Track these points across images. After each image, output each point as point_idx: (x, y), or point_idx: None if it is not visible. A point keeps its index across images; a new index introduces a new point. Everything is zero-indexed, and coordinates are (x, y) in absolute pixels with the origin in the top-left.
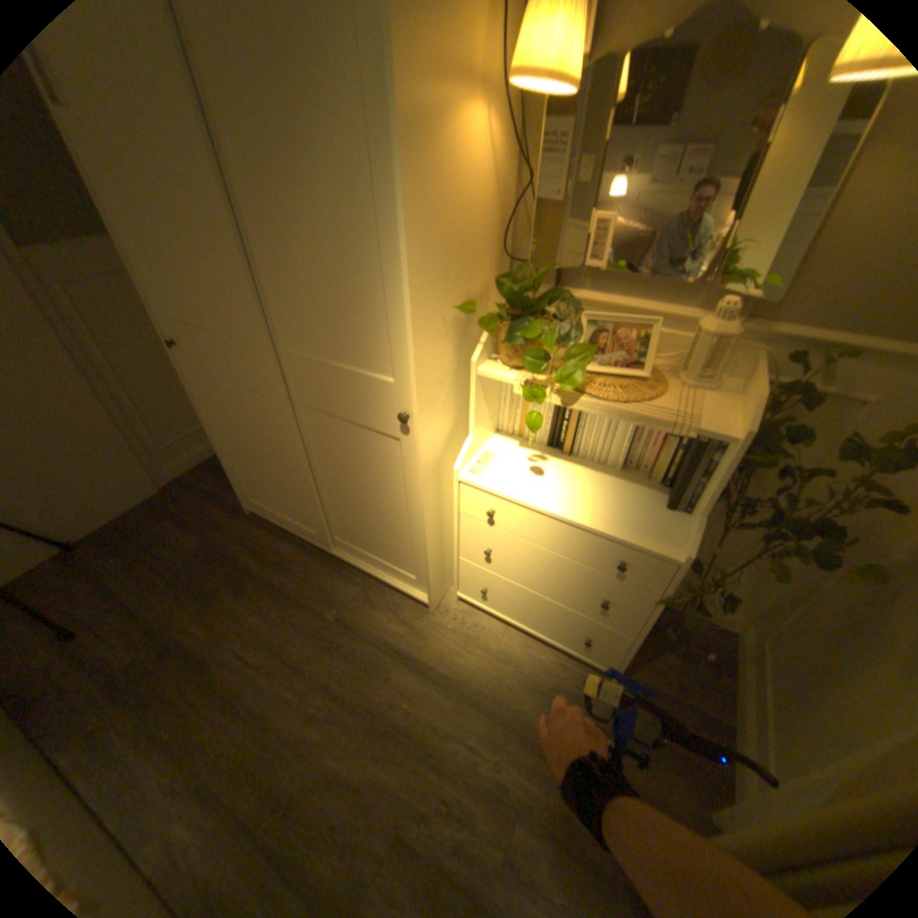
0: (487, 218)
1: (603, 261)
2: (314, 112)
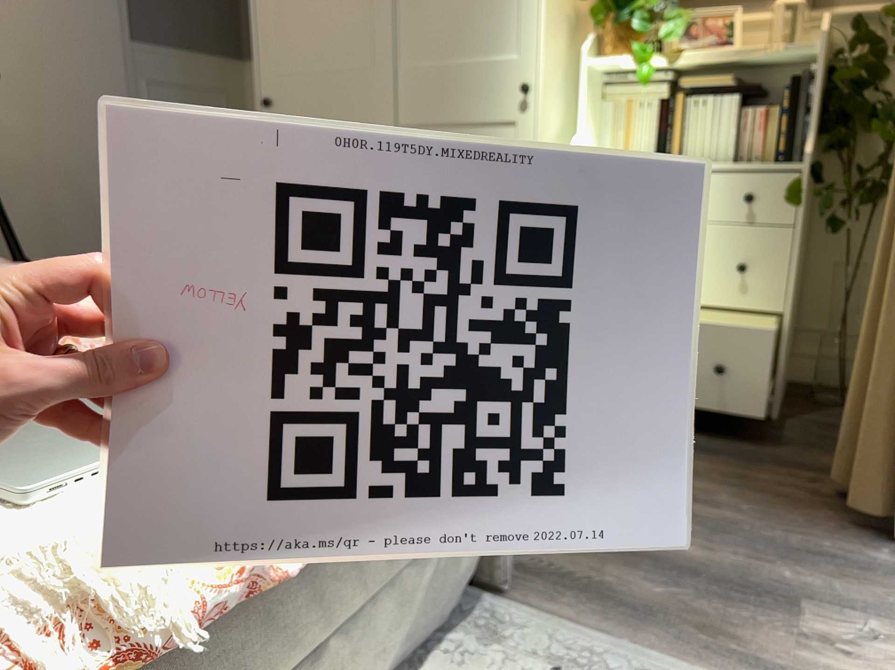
0: None
1: None
2: None
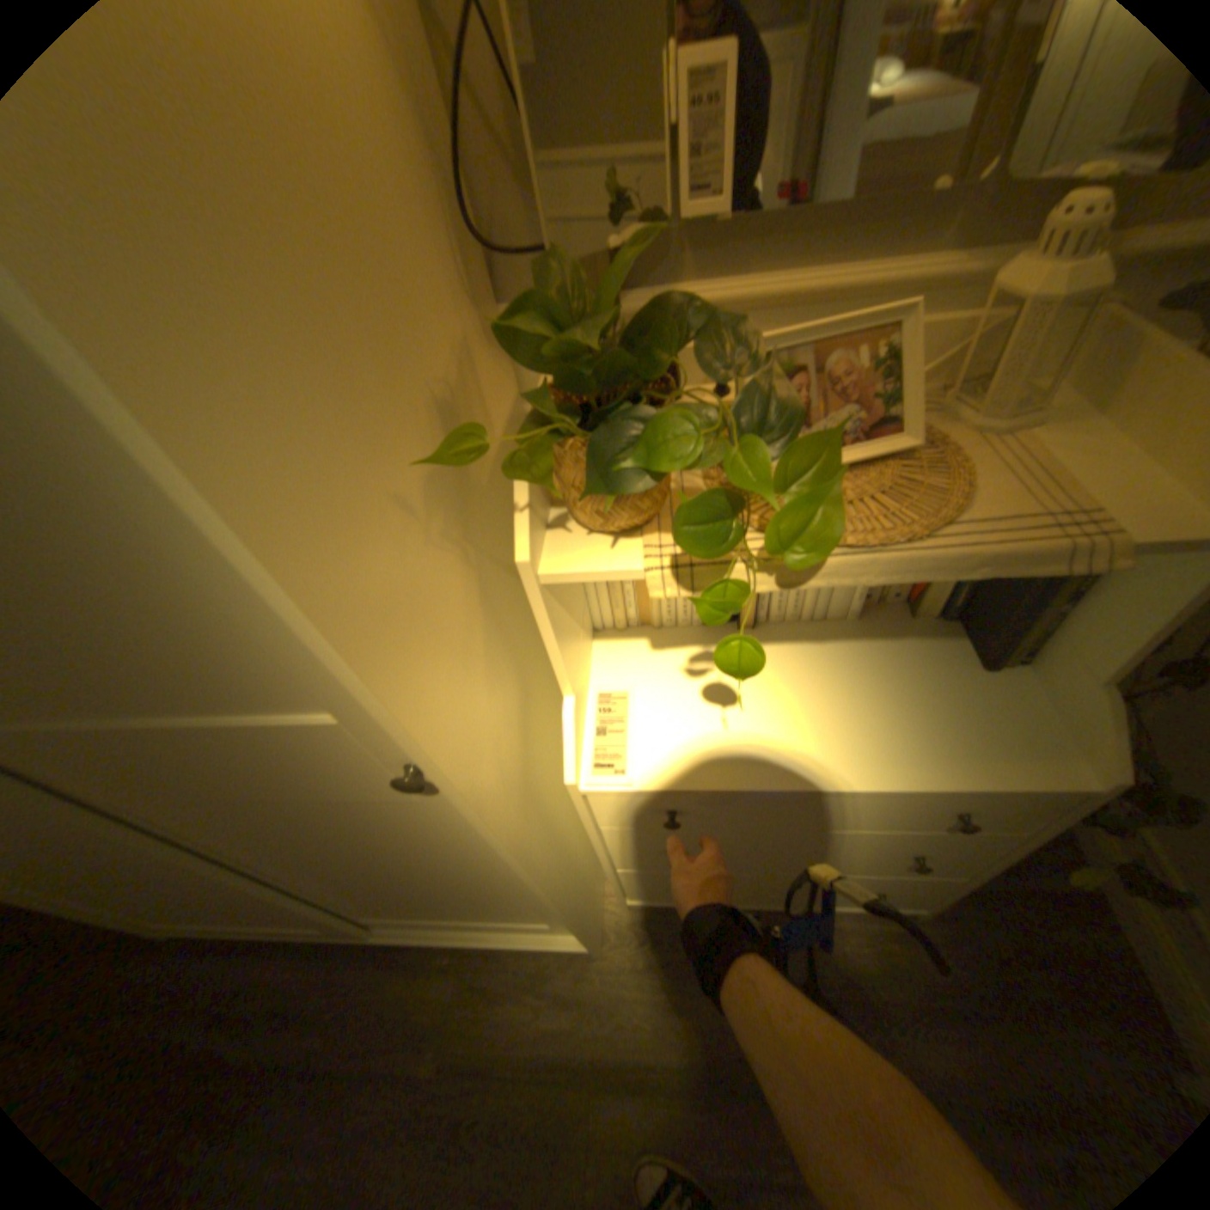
0: (386, 131)
1: (722, 190)
2: None
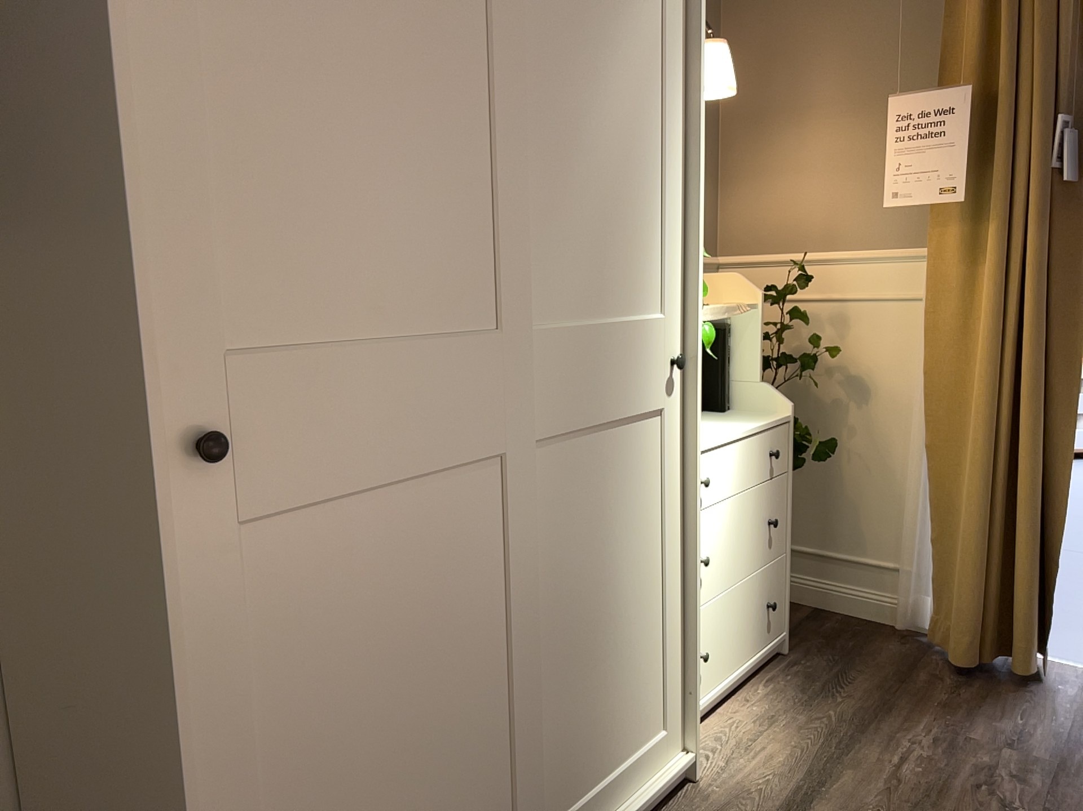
0: None
1: None
2: (627, 14)
